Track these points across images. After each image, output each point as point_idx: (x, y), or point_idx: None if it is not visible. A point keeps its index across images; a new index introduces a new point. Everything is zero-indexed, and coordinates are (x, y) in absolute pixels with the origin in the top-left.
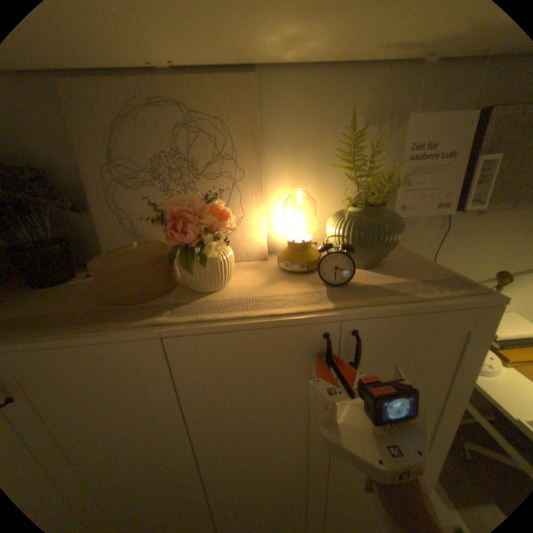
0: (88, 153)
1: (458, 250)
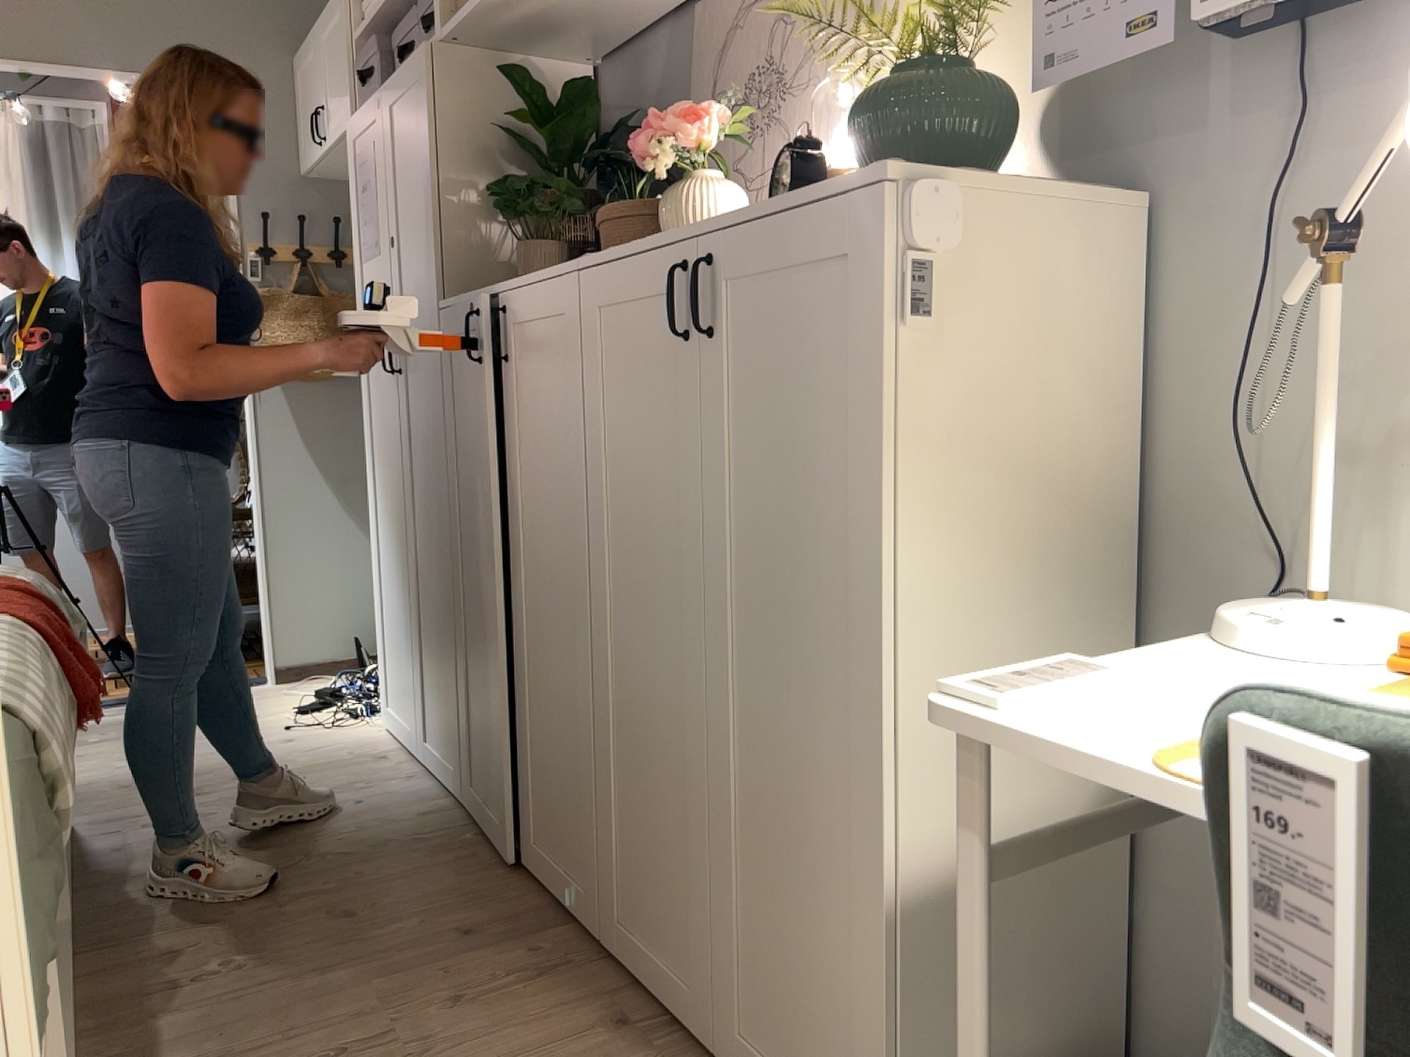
0: (699, 96)
1: (1401, 202)
